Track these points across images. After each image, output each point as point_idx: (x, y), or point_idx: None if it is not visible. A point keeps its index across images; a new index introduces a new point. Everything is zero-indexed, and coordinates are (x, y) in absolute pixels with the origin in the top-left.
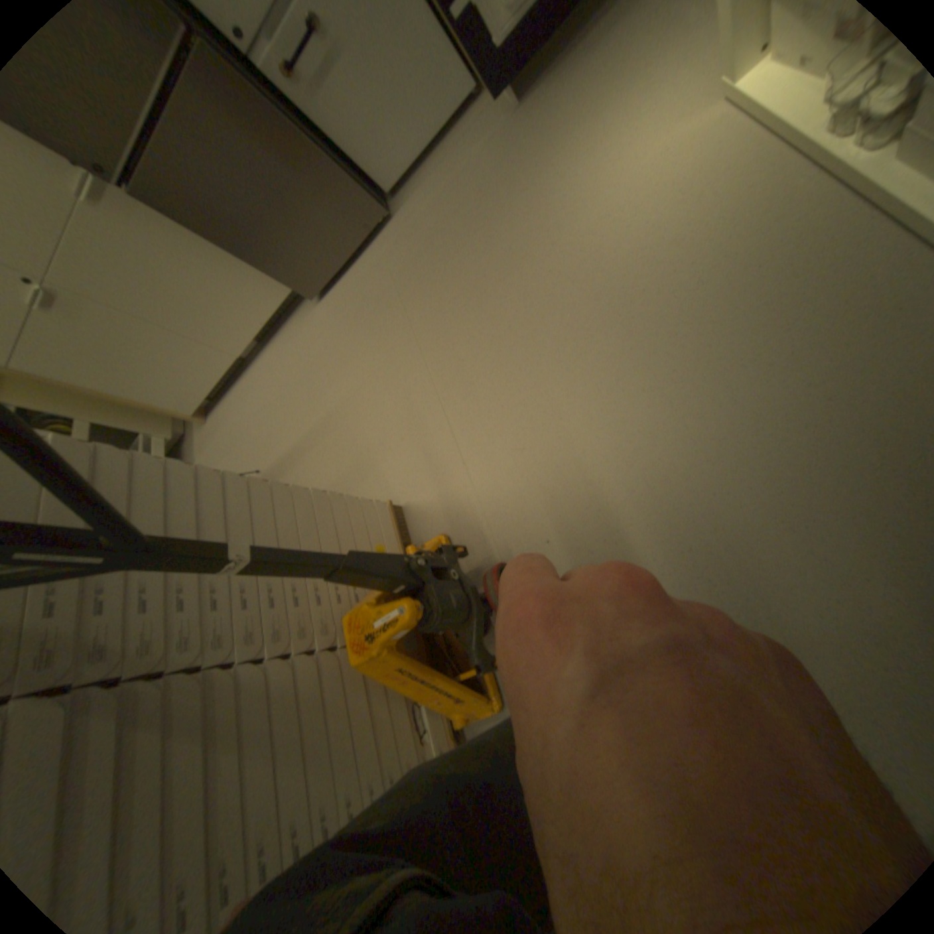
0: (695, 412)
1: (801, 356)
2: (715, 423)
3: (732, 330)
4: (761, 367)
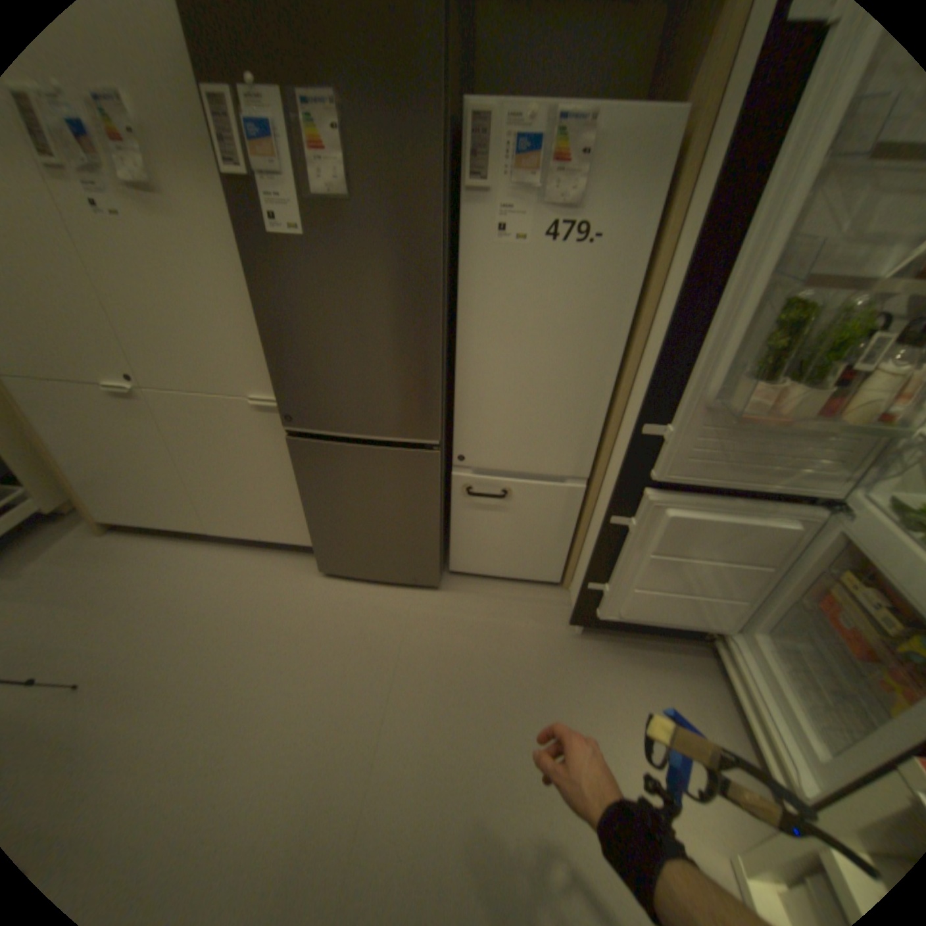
0: None
1: None
2: None
3: None
4: None
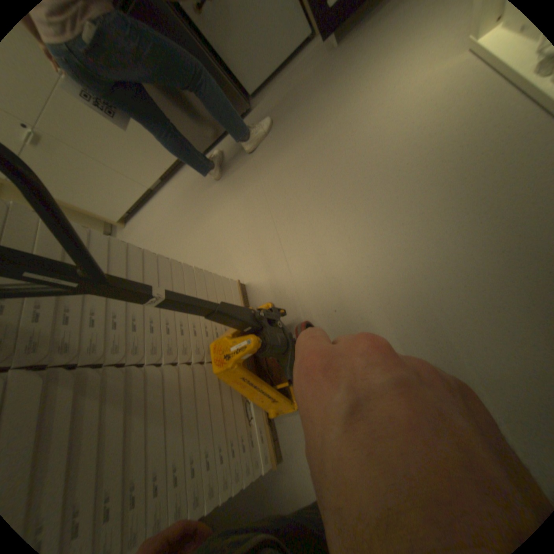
0: (434, 239)
1: (504, 209)
2: (446, 246)
3: (461, 191)
4: (478, 214)
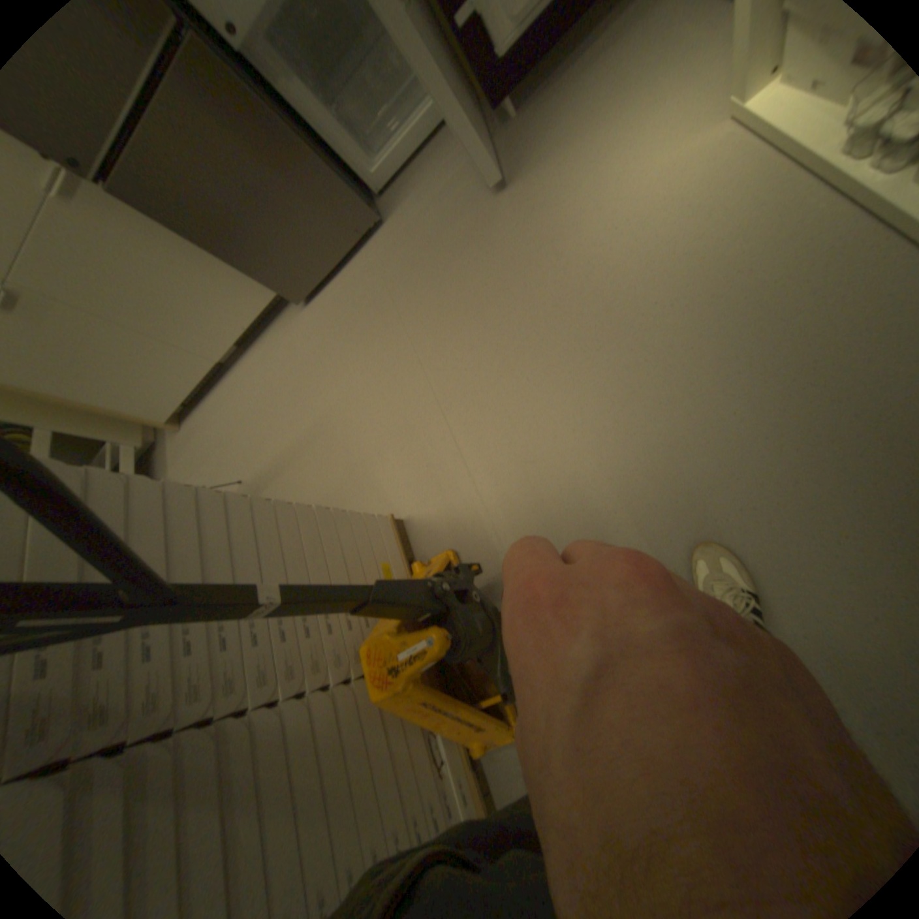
0: (716, 426)
1: (823, 372)
2: (737, 437)
3: (750, 345)
4: (782, 381)
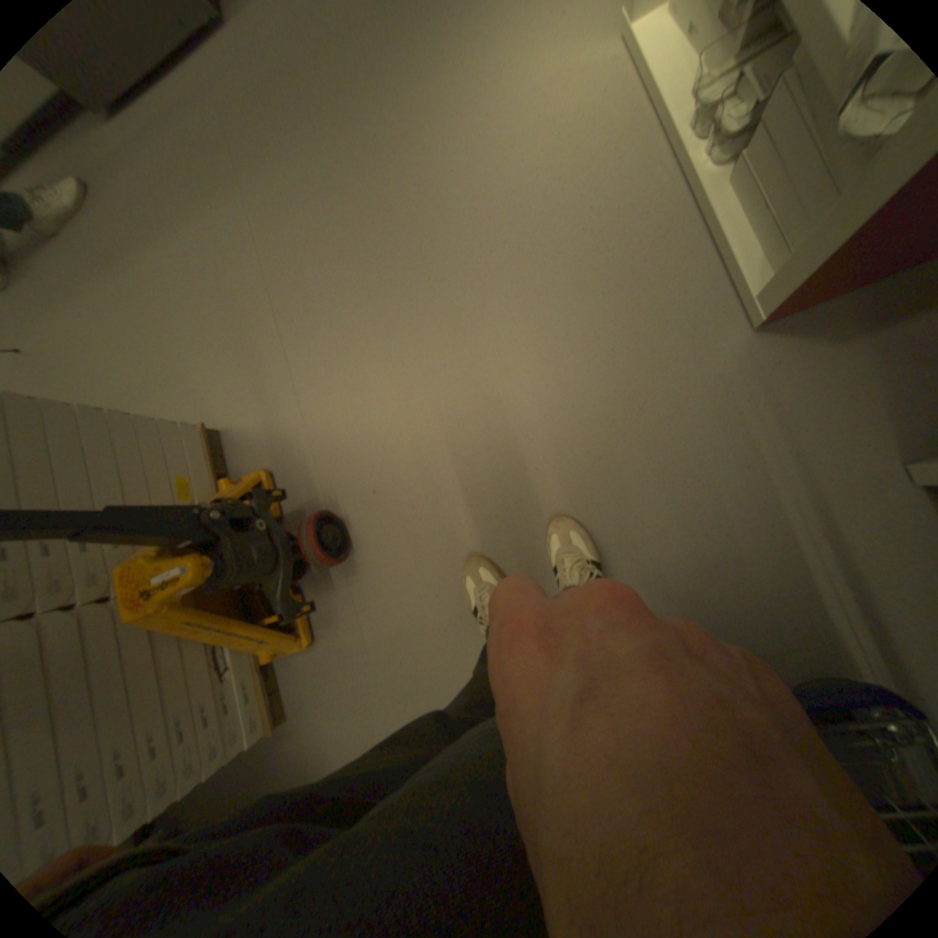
0: (524, 386)
1: (617, 352)
2: (538, 400)
3: (570, 311)
4: (585, 354)
